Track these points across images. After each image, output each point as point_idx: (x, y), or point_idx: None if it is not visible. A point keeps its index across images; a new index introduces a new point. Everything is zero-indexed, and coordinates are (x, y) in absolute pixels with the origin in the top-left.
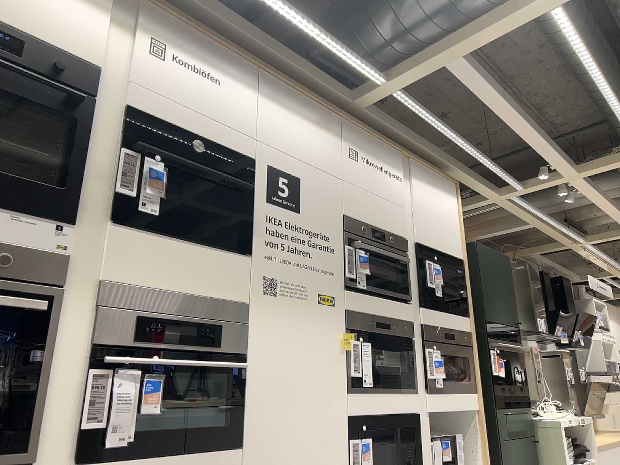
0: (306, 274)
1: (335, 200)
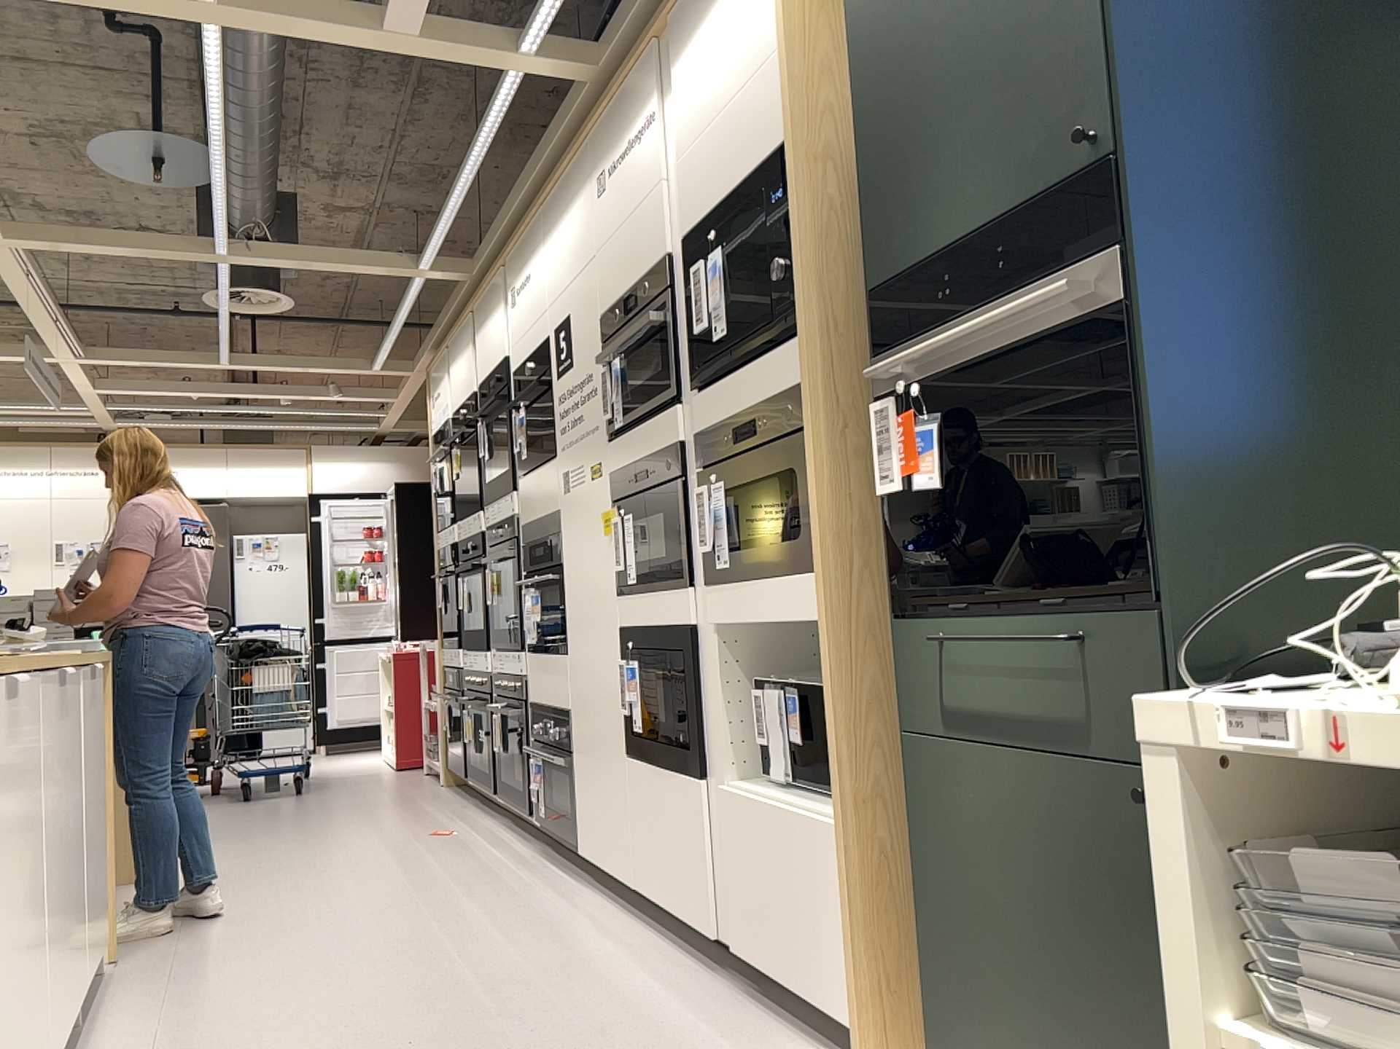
0: (582, 447)
1: (593, 299)
